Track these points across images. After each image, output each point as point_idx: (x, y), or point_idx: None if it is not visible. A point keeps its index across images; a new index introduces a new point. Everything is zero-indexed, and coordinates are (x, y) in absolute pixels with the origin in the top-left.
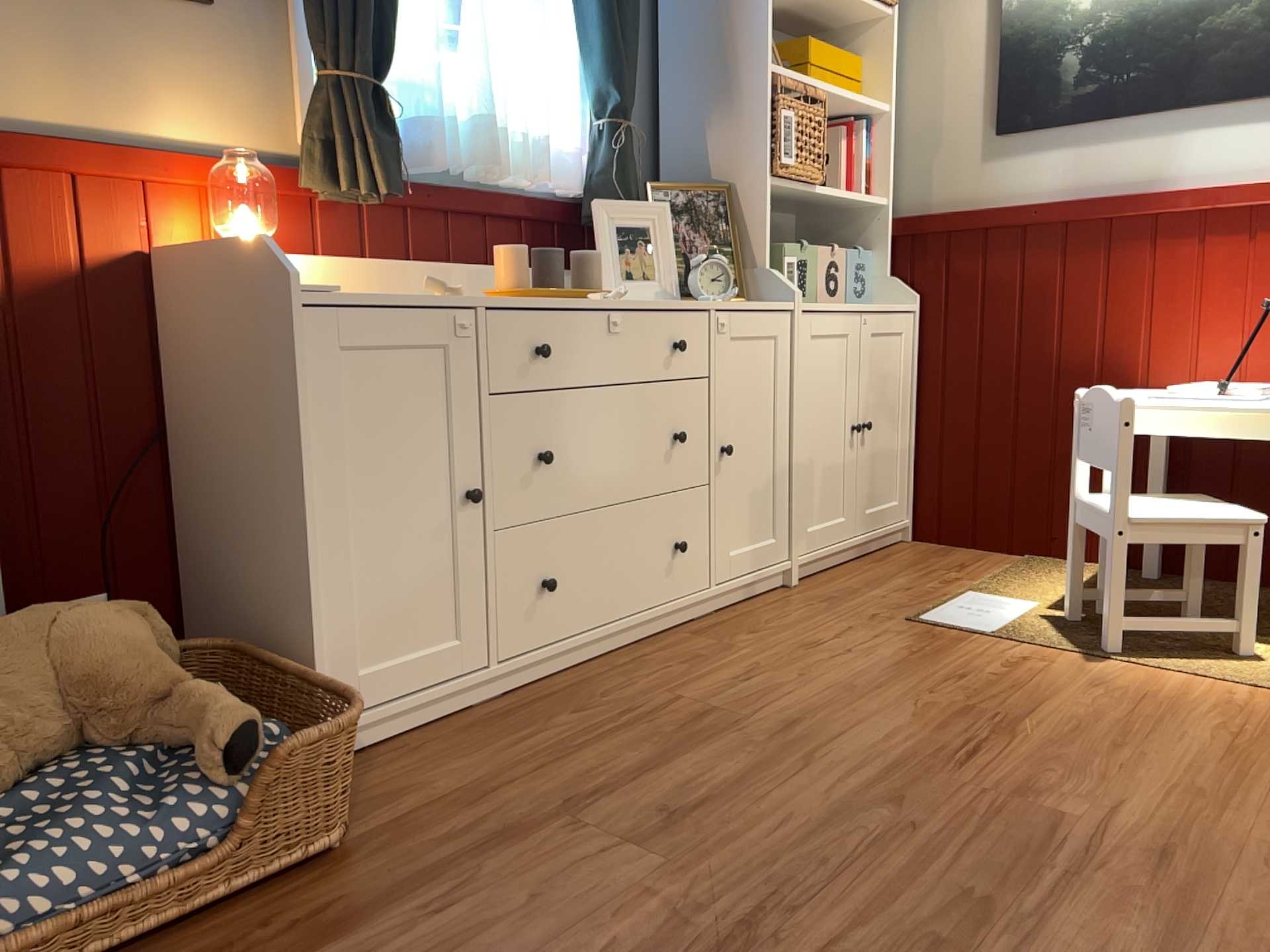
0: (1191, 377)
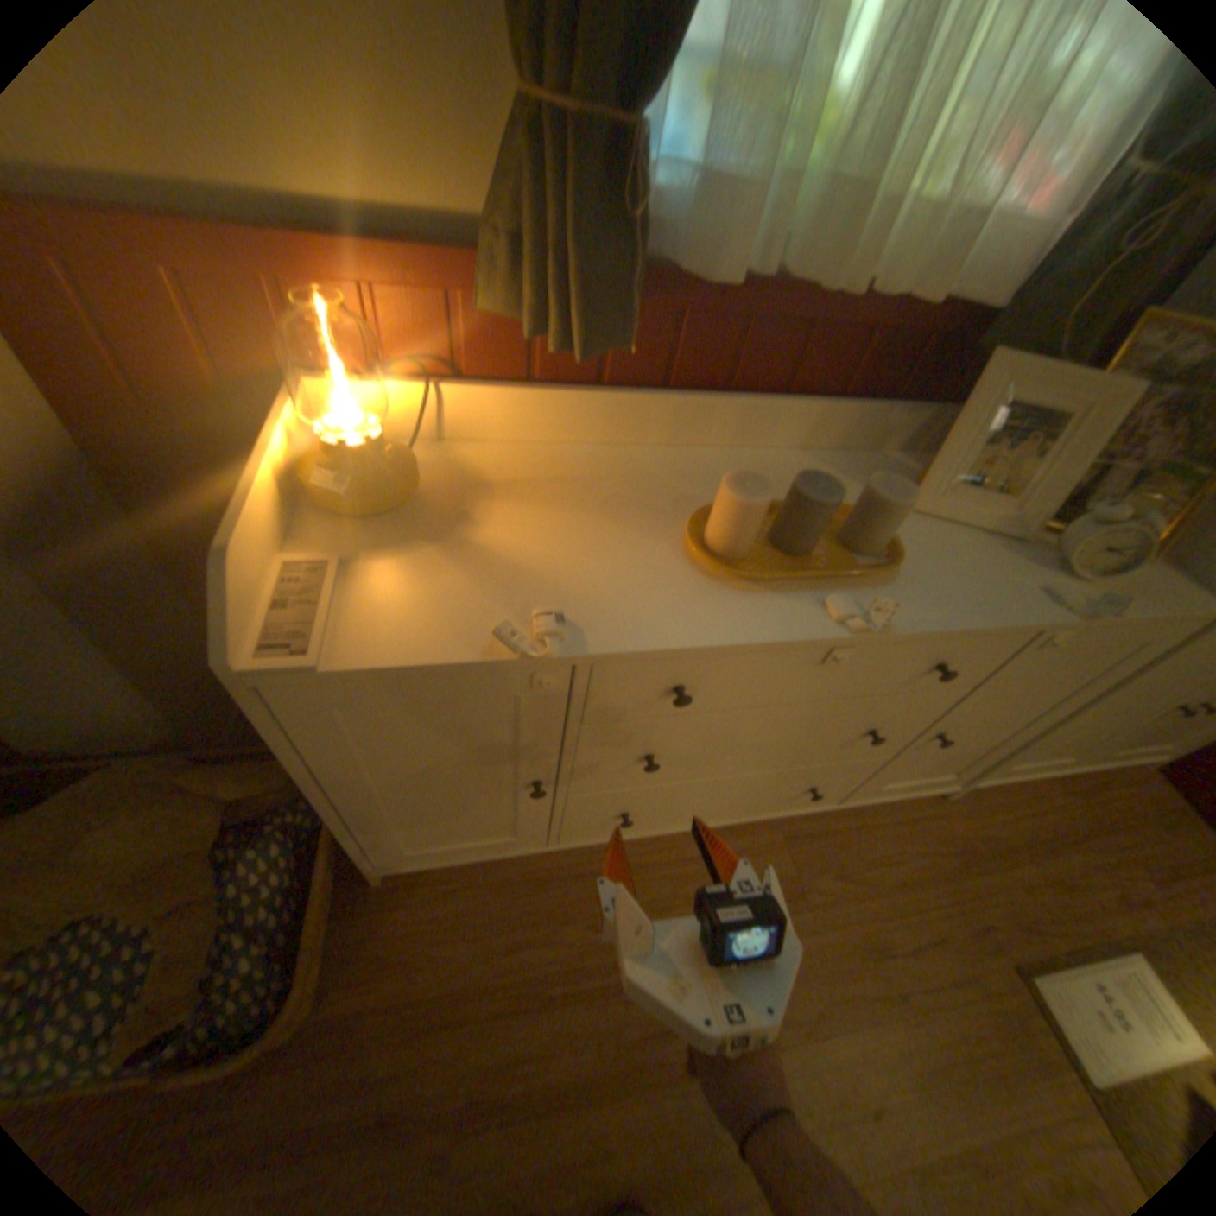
0: None
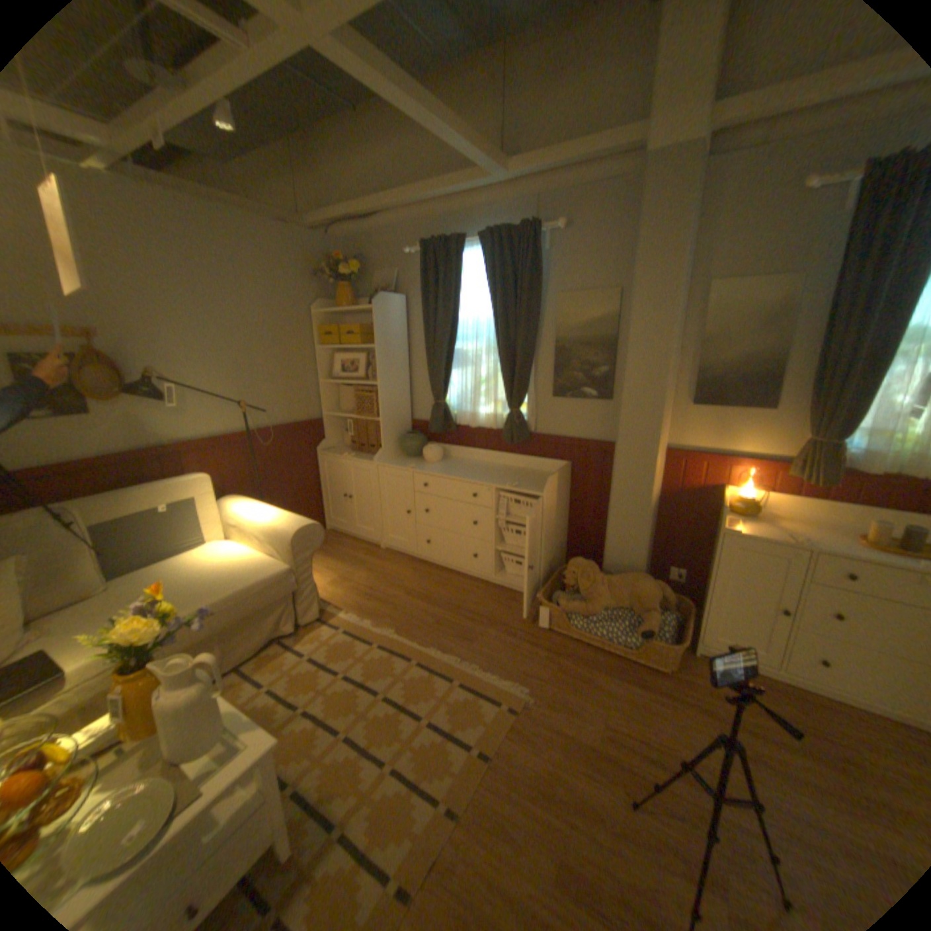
0: None
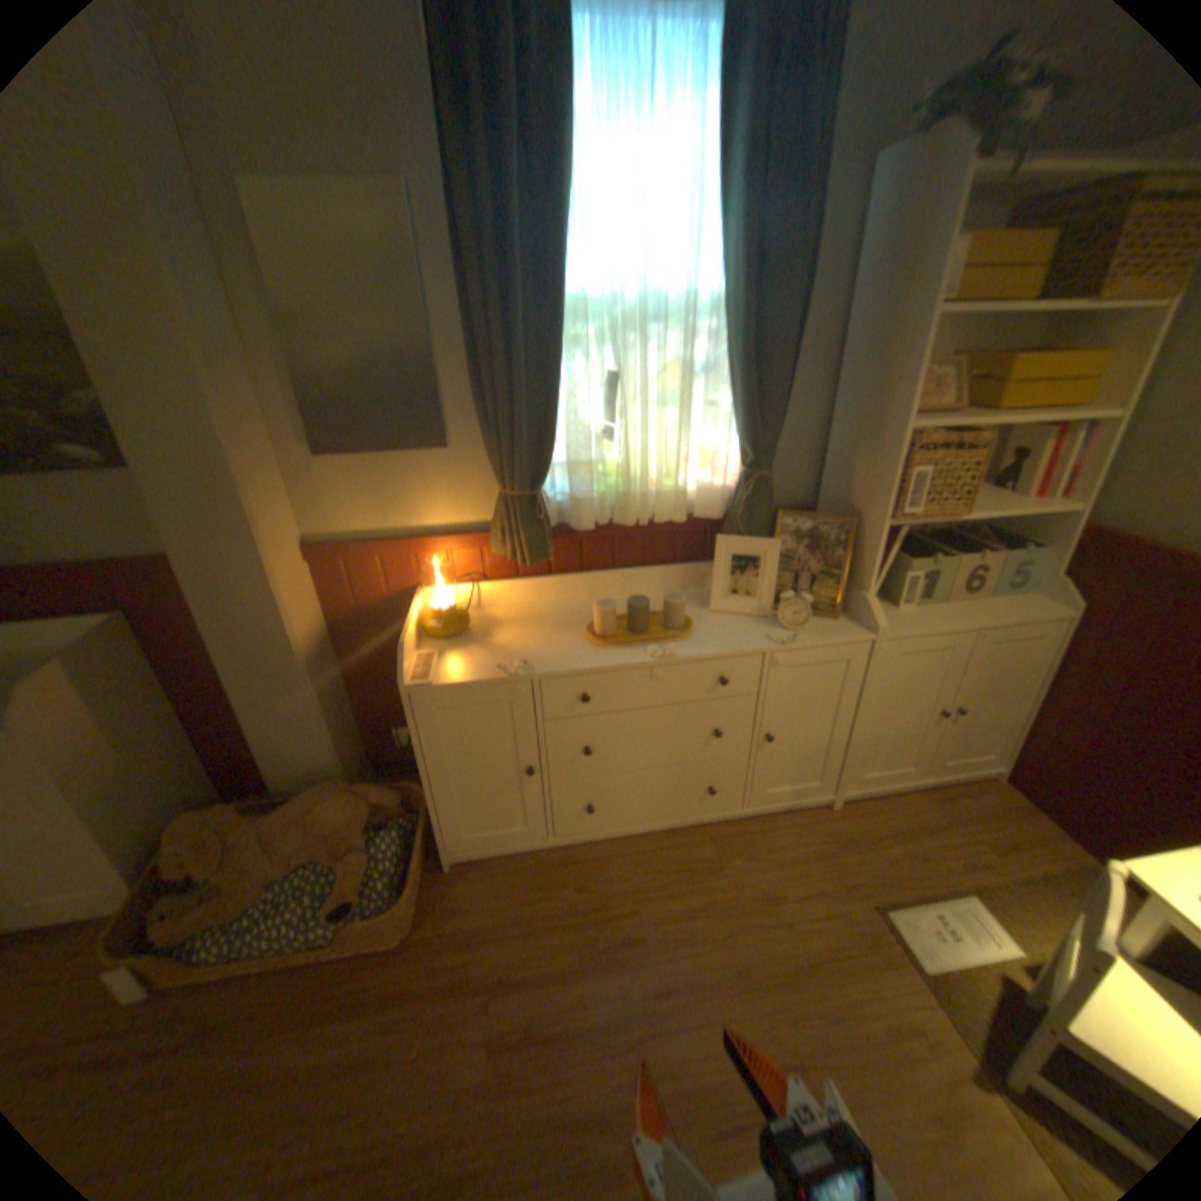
0: None
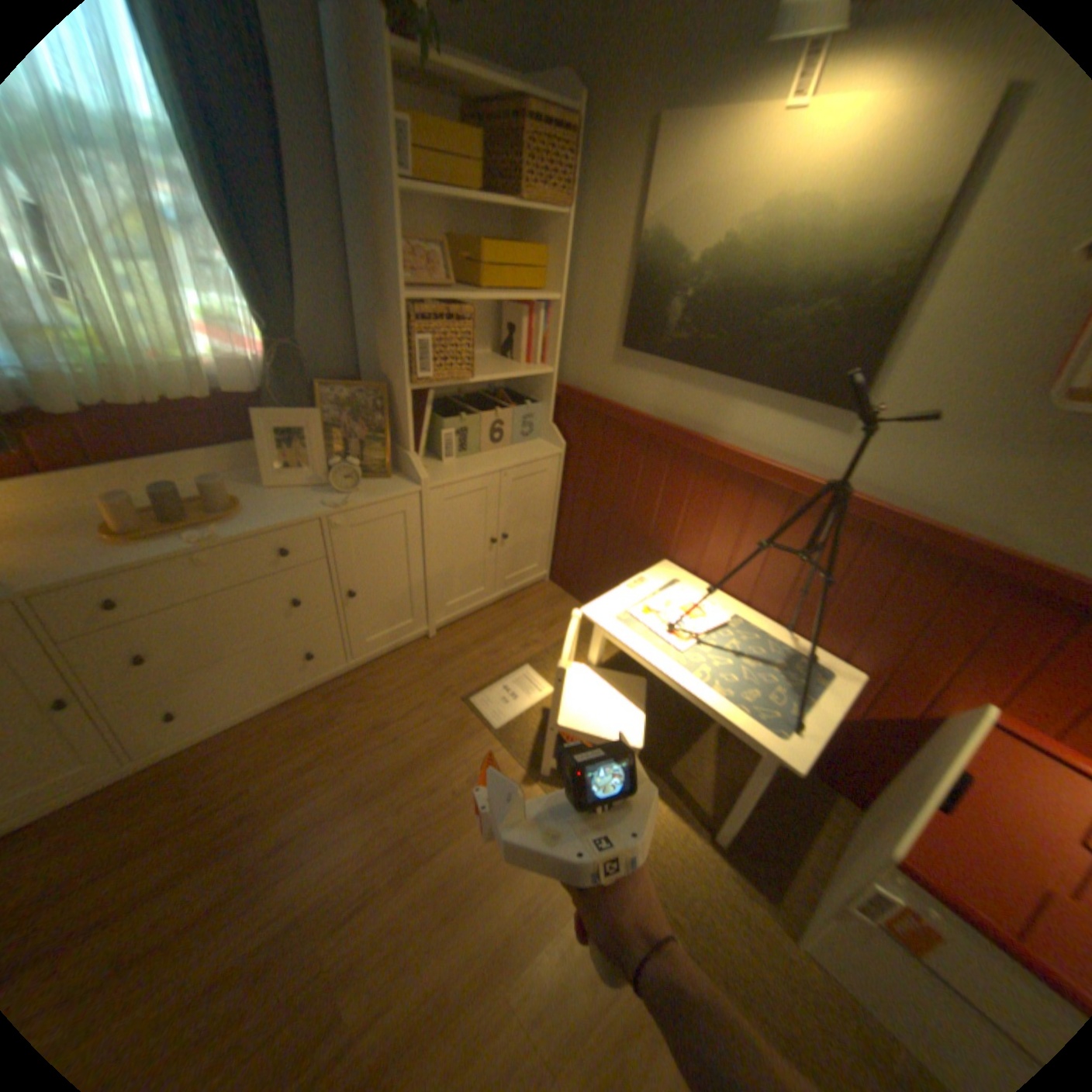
0: (696, 568)
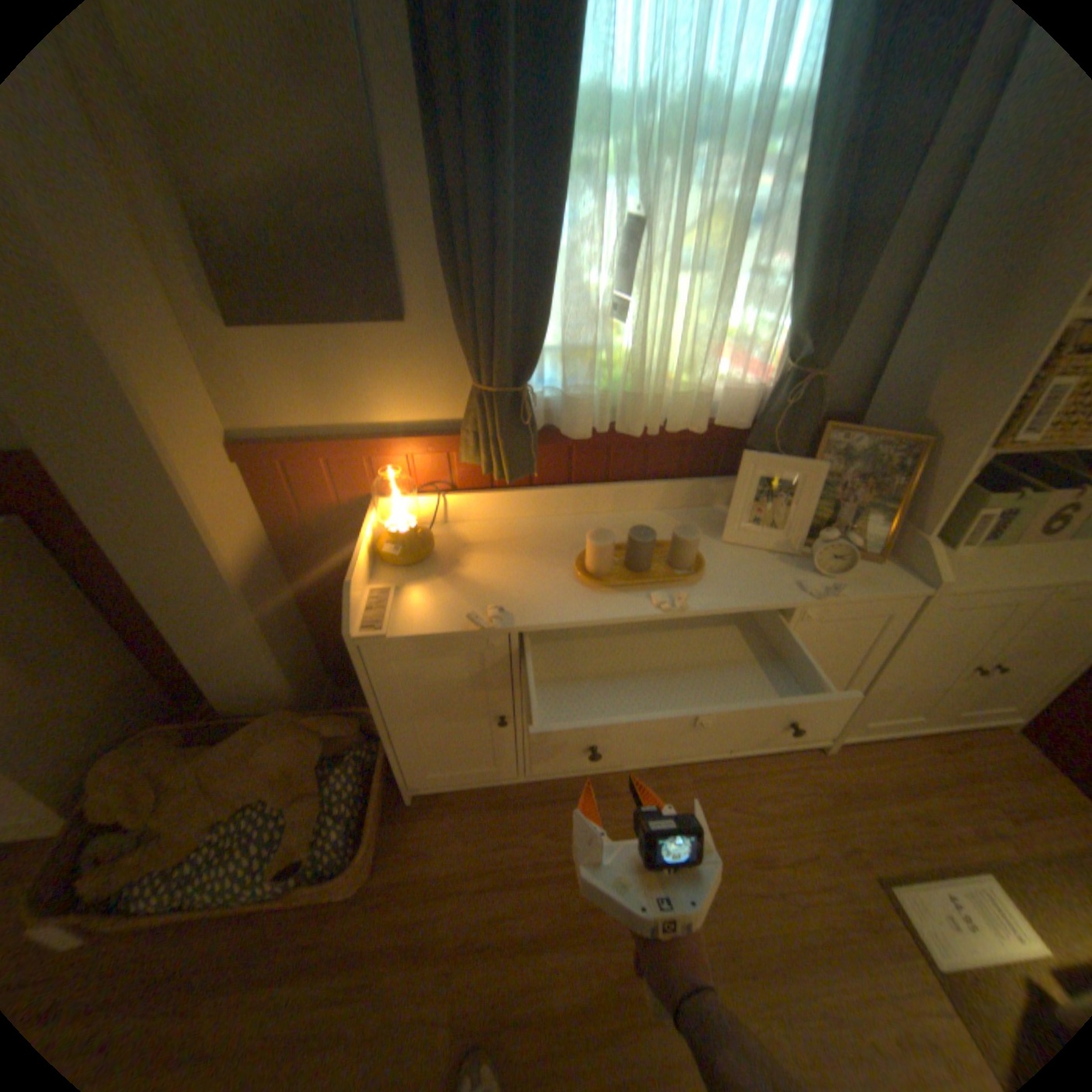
0: None
